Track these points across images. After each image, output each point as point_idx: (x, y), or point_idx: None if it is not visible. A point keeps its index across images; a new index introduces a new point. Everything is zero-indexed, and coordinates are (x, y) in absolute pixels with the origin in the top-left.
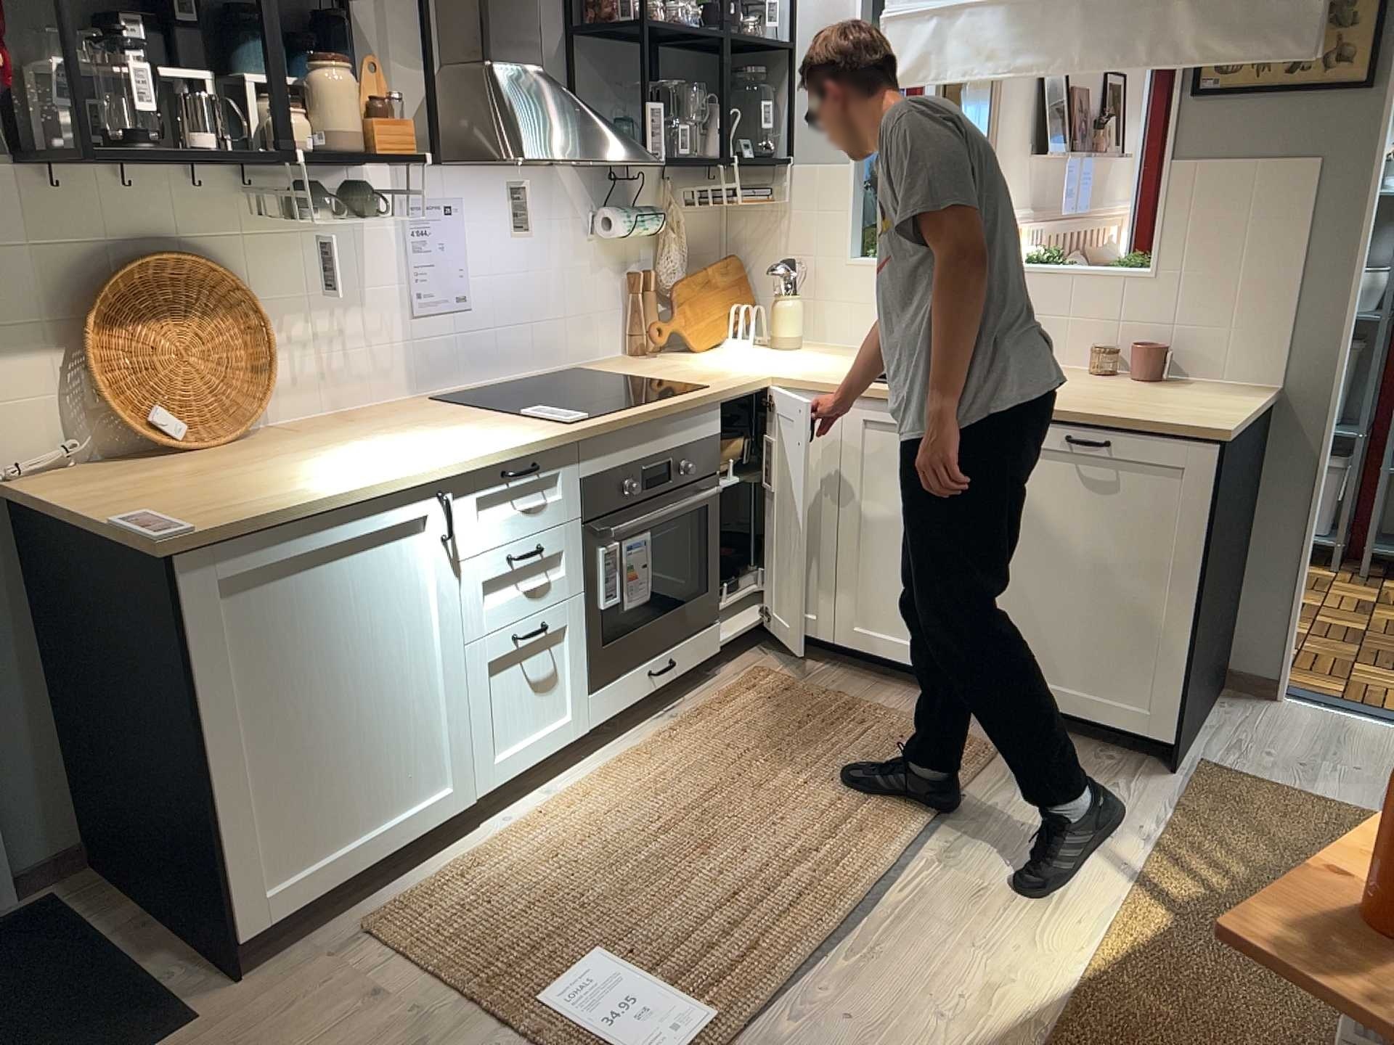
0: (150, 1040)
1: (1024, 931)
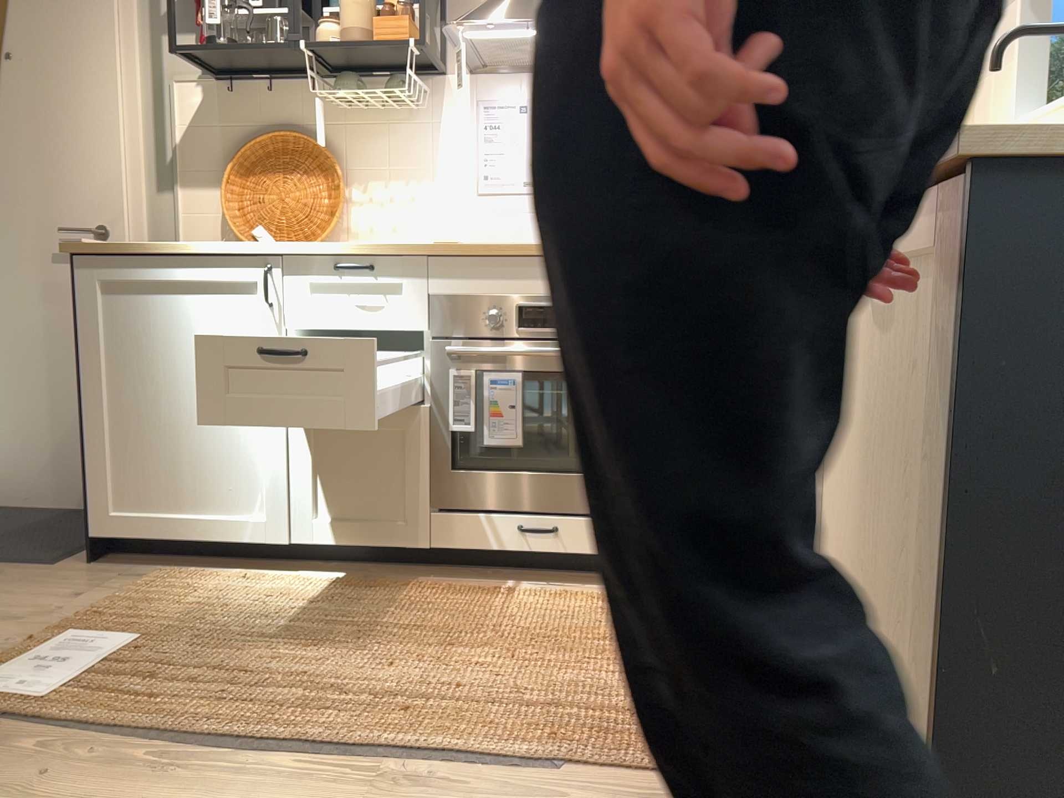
0: (29, 562)
1: None
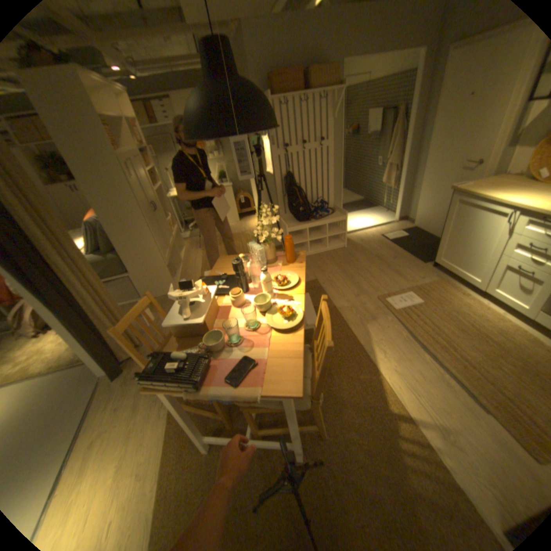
0: (421, 259)
1: (402, 373)
